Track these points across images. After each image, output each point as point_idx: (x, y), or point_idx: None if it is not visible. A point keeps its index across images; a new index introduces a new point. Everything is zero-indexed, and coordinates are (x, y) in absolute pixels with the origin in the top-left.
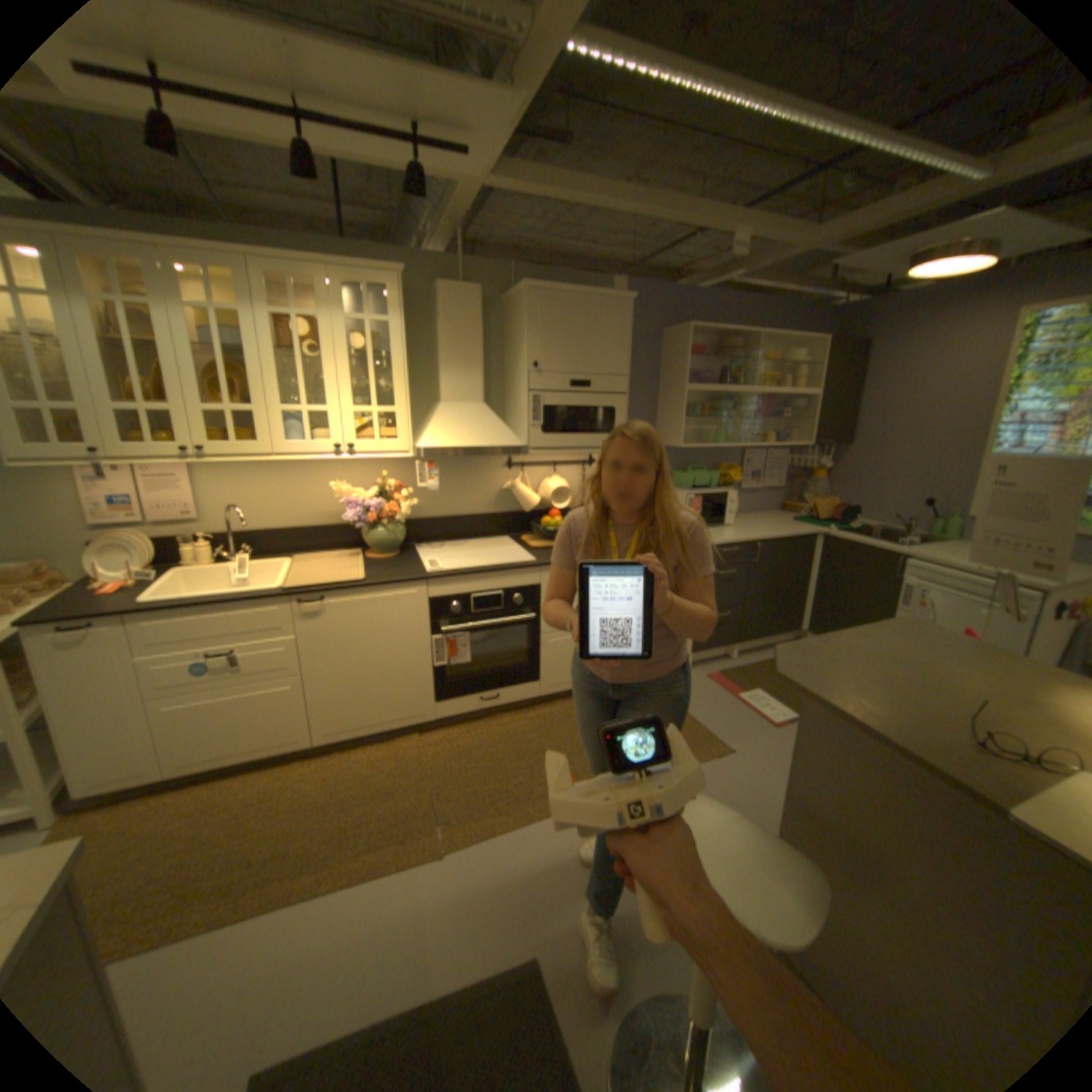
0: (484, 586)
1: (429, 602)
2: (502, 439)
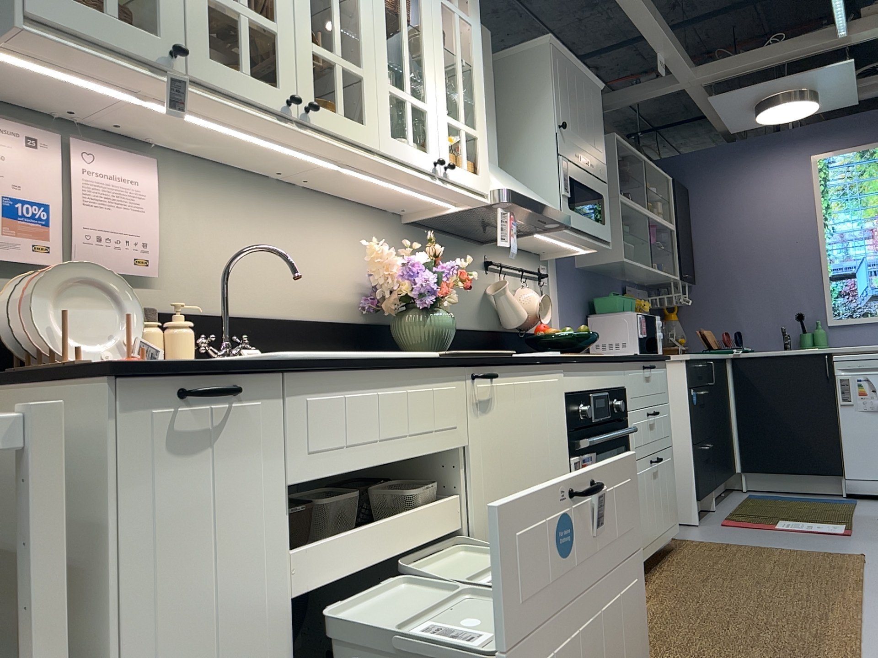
0: (597, 382)
1: (563, 400)
2: (549, 203)
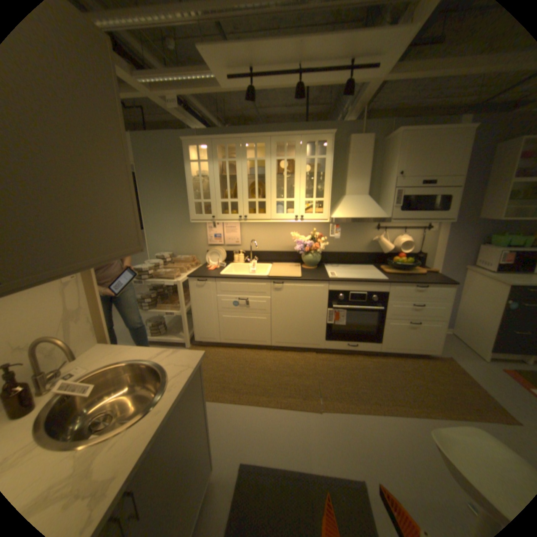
0: (357, 288)
1: (328, 292)
2: (376, 213)
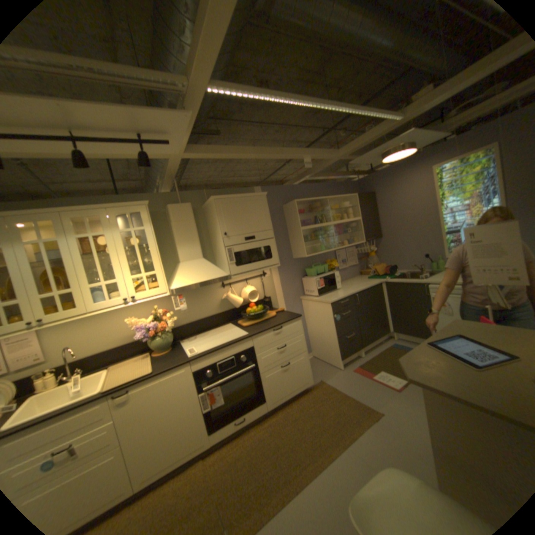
0: (222, 356)
1: (192, 375)
2: (216, 274)
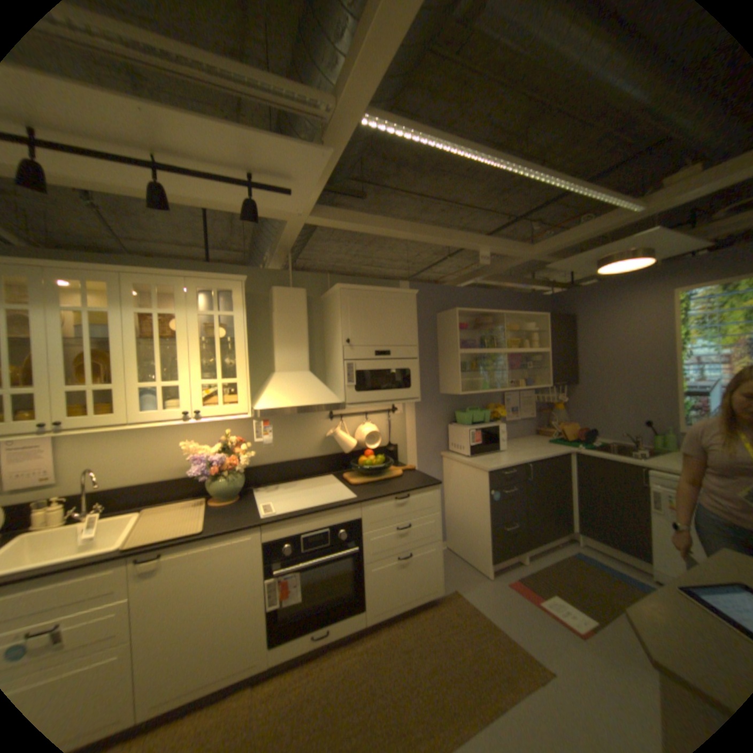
0: (311, 526)
1: (261, 547)
2: (324, 397)
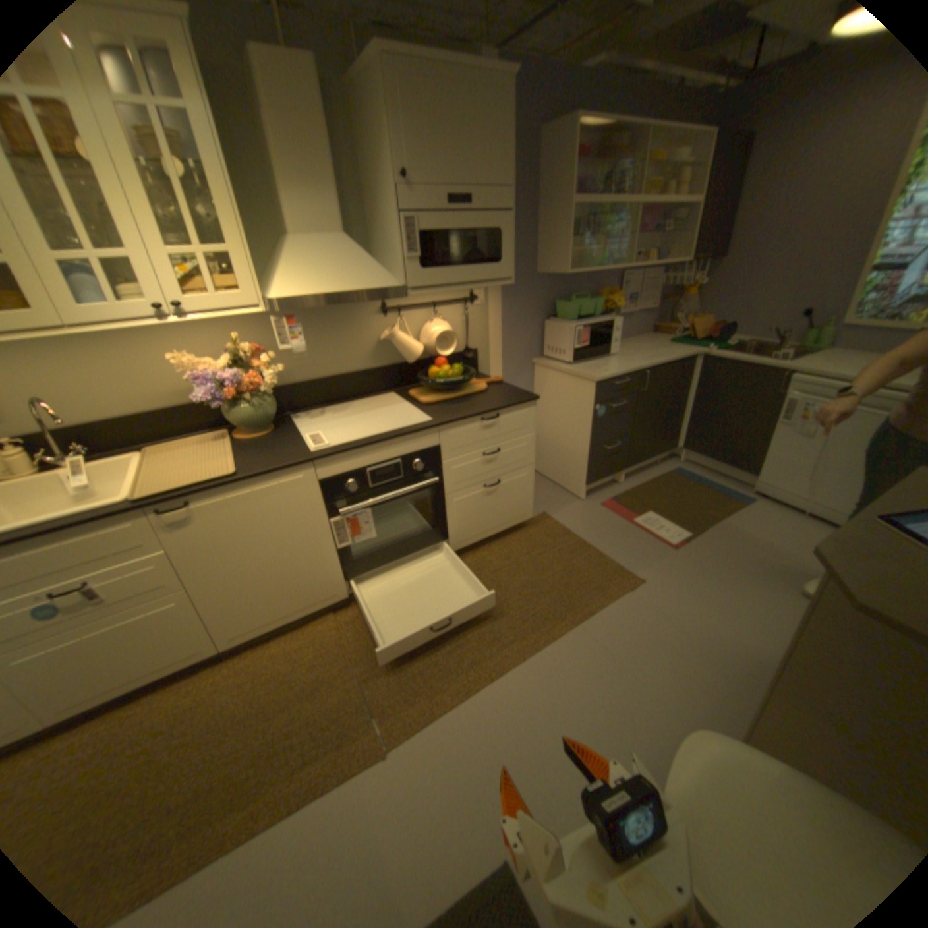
0: (379, 457)
1: (319, 484)
2: (374, 279)
